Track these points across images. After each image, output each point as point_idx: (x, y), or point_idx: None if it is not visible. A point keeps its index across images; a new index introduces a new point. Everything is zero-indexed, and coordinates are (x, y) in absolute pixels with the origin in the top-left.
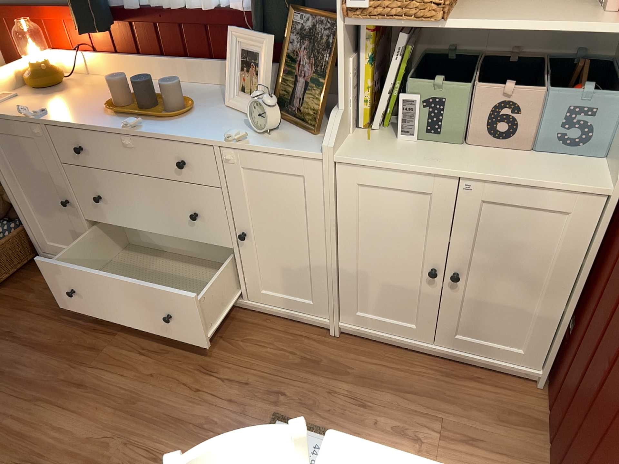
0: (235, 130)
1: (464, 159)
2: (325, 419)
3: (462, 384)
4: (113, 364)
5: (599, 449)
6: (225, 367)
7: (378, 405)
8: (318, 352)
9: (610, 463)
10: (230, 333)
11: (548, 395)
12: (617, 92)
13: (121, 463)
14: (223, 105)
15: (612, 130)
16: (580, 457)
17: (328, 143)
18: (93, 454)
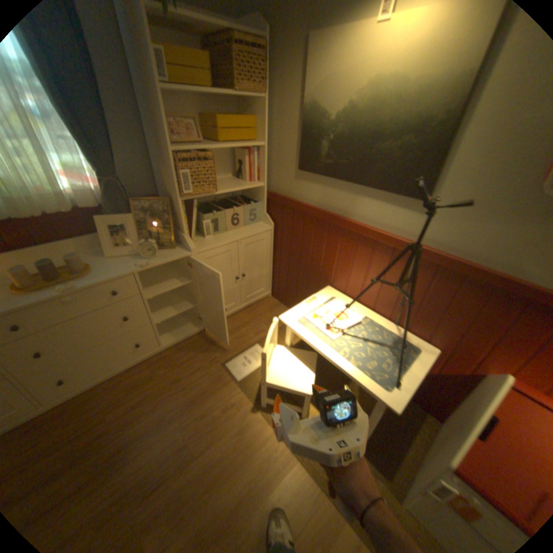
0: (132, 263)
1: (232, 235)
2: (237, 351)
3: (256, 311)
4: (124, 429)
5: (309, 285)
6: (182, 374)
7: (245, 334)
8: (208, 339)
9: (315, 283)
10: (166, 365)
11: (275, 296)
12: (256, 202)
13: (191, 438)
14: (99, 258)
15: (261, 212)
16: (304, 294)
17: (190, 247)
18: (173, 452)
